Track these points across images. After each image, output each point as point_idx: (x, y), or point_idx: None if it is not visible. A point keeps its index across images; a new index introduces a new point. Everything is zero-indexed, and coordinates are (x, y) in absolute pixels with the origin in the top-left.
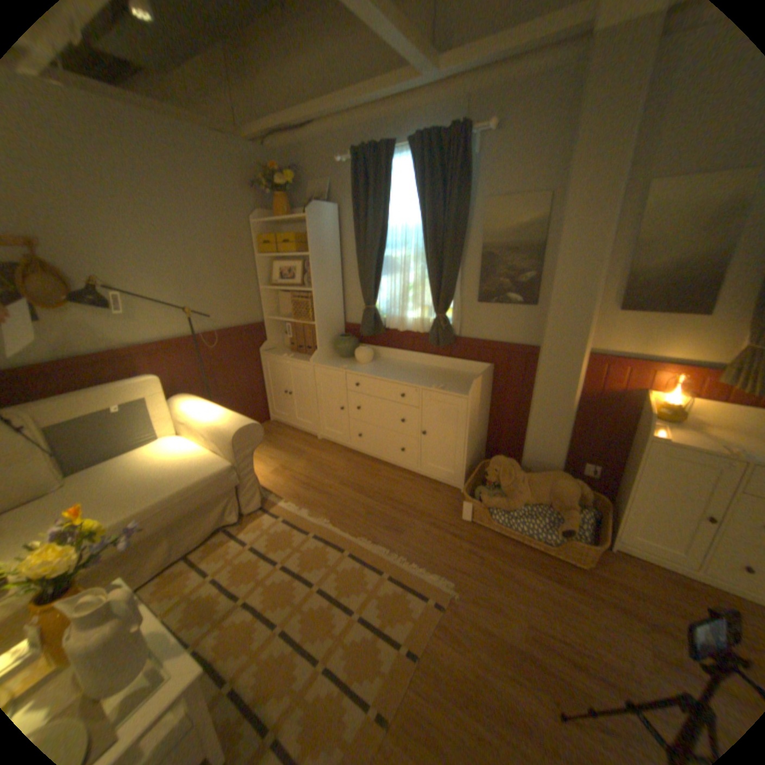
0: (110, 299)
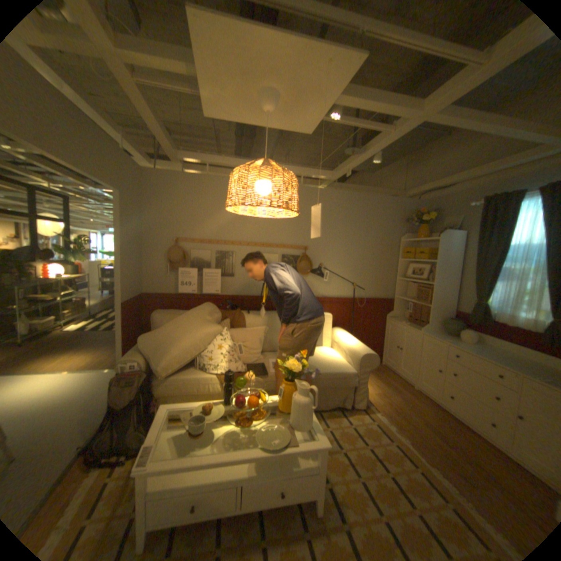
0: (323, 274)
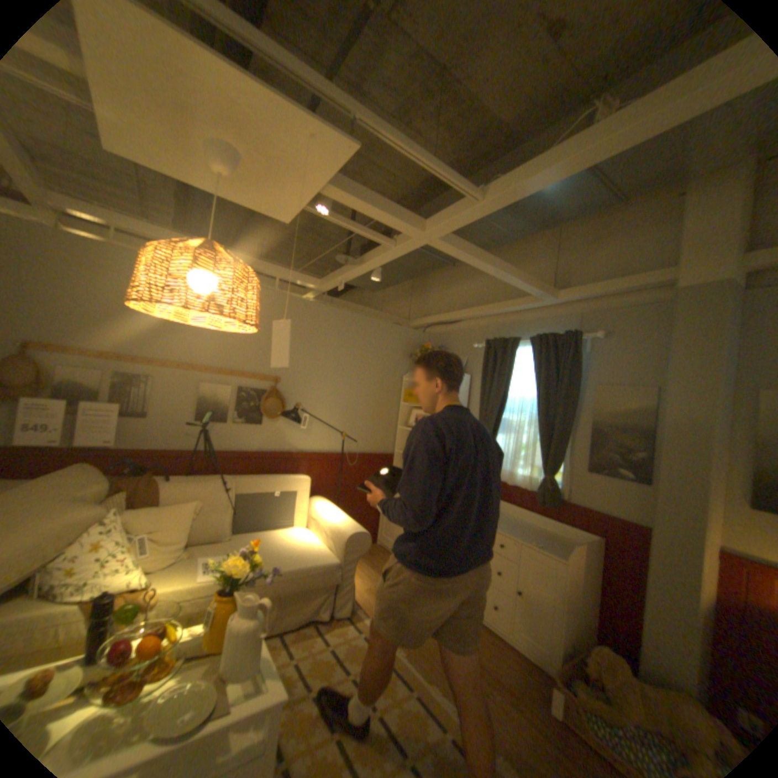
0: (301, 419)
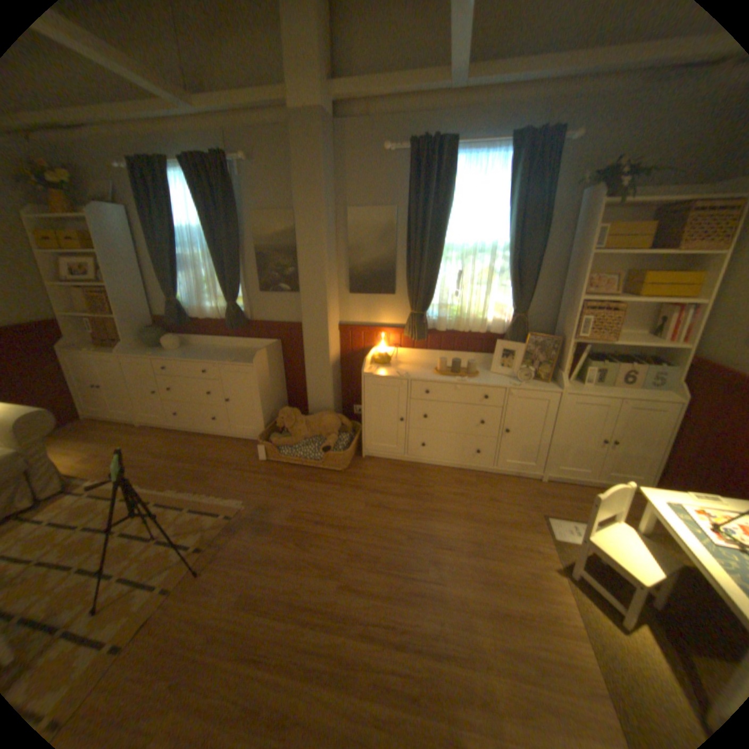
0: None
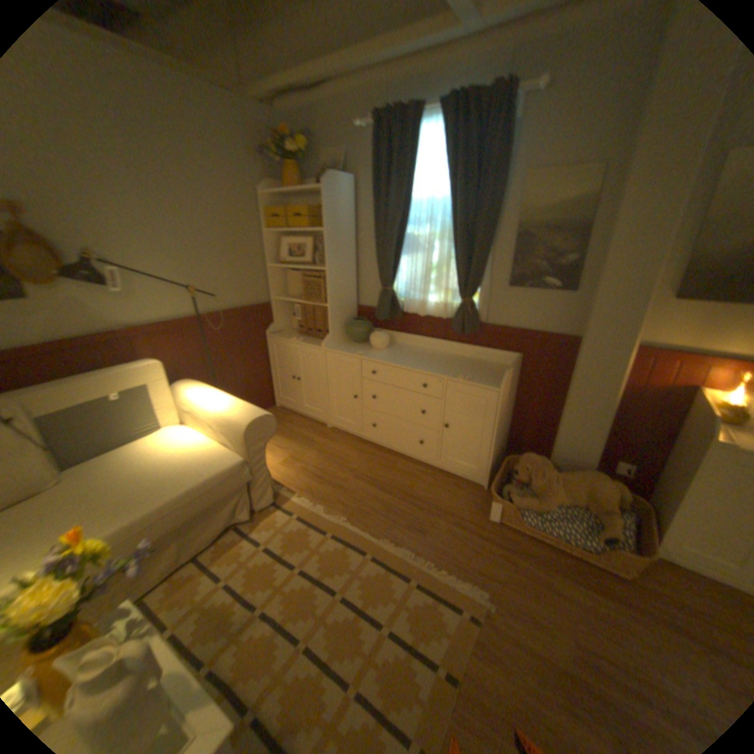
0: (109, 275)
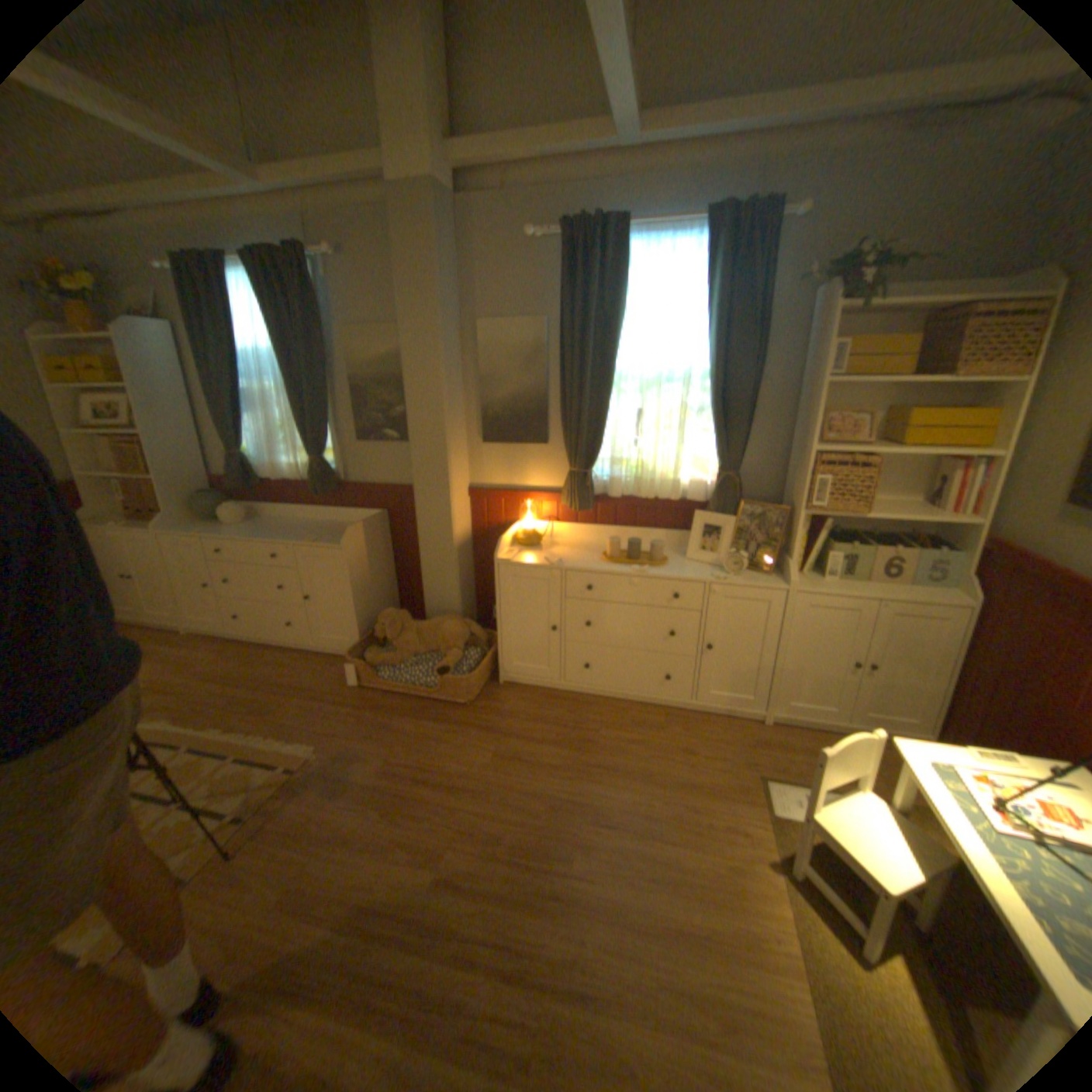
0: None
